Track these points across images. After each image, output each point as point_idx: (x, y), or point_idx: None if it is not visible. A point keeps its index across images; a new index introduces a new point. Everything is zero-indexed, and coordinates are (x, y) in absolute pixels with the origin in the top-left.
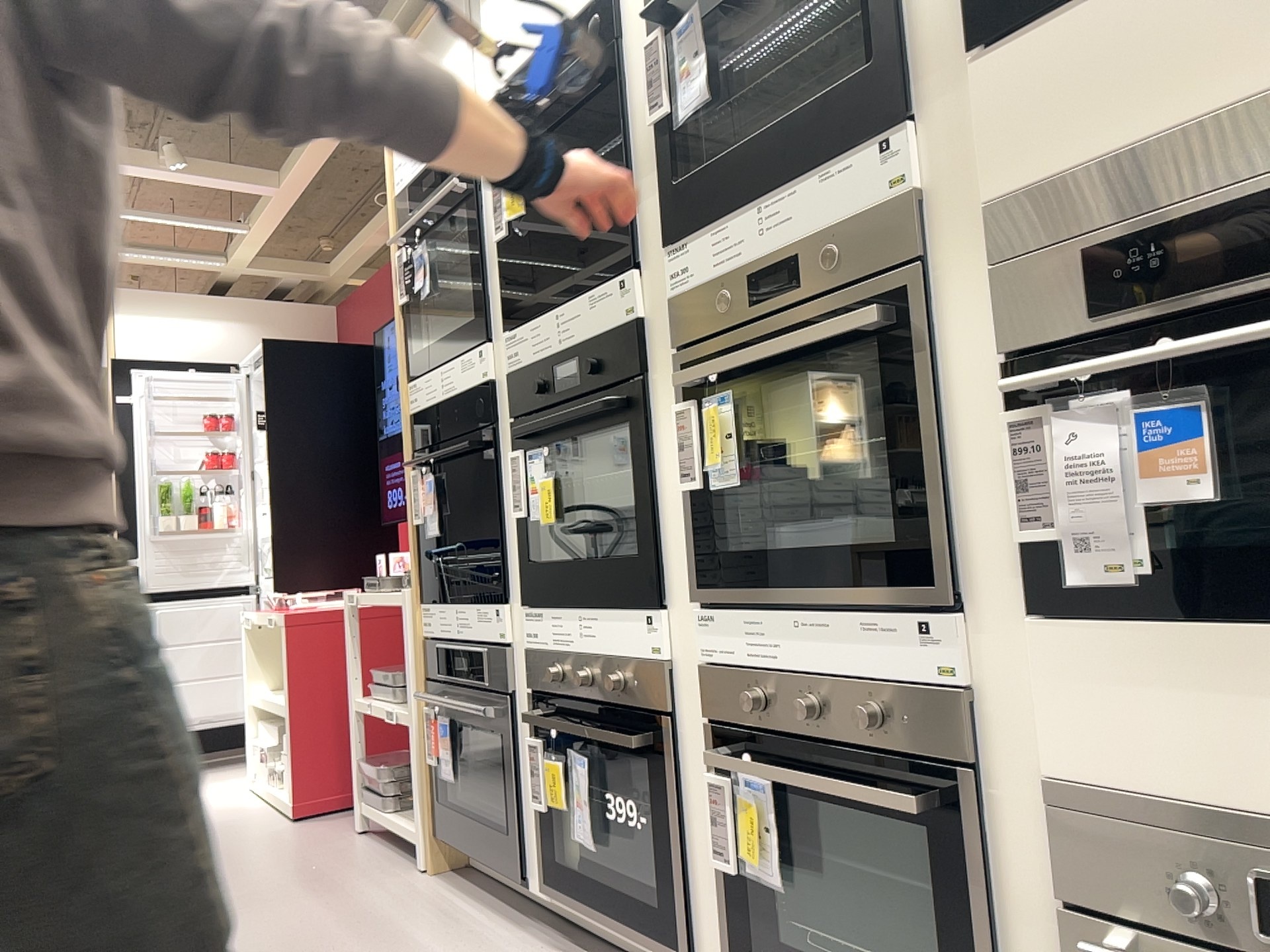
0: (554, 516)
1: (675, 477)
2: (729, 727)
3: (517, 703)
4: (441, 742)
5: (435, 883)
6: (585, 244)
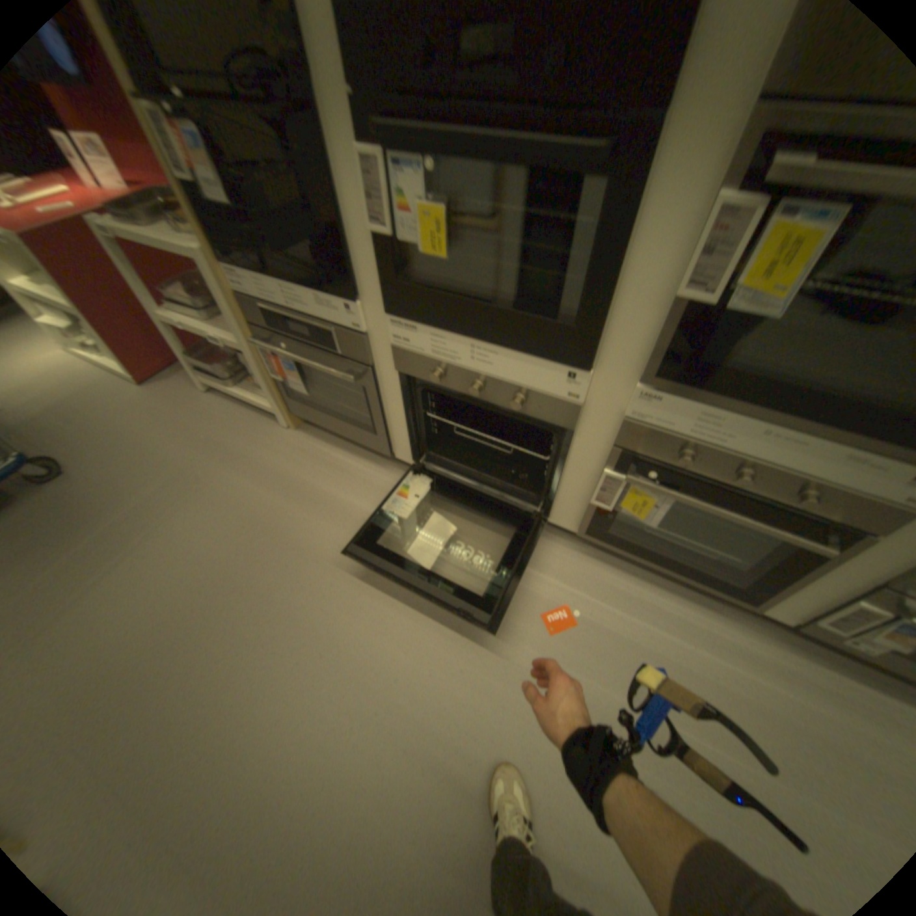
0: (447, 253)
1: (658, 267)
2: (639, 454)
3: (379, 373)
4: (287, 372)
5: (305, 439)
6: None
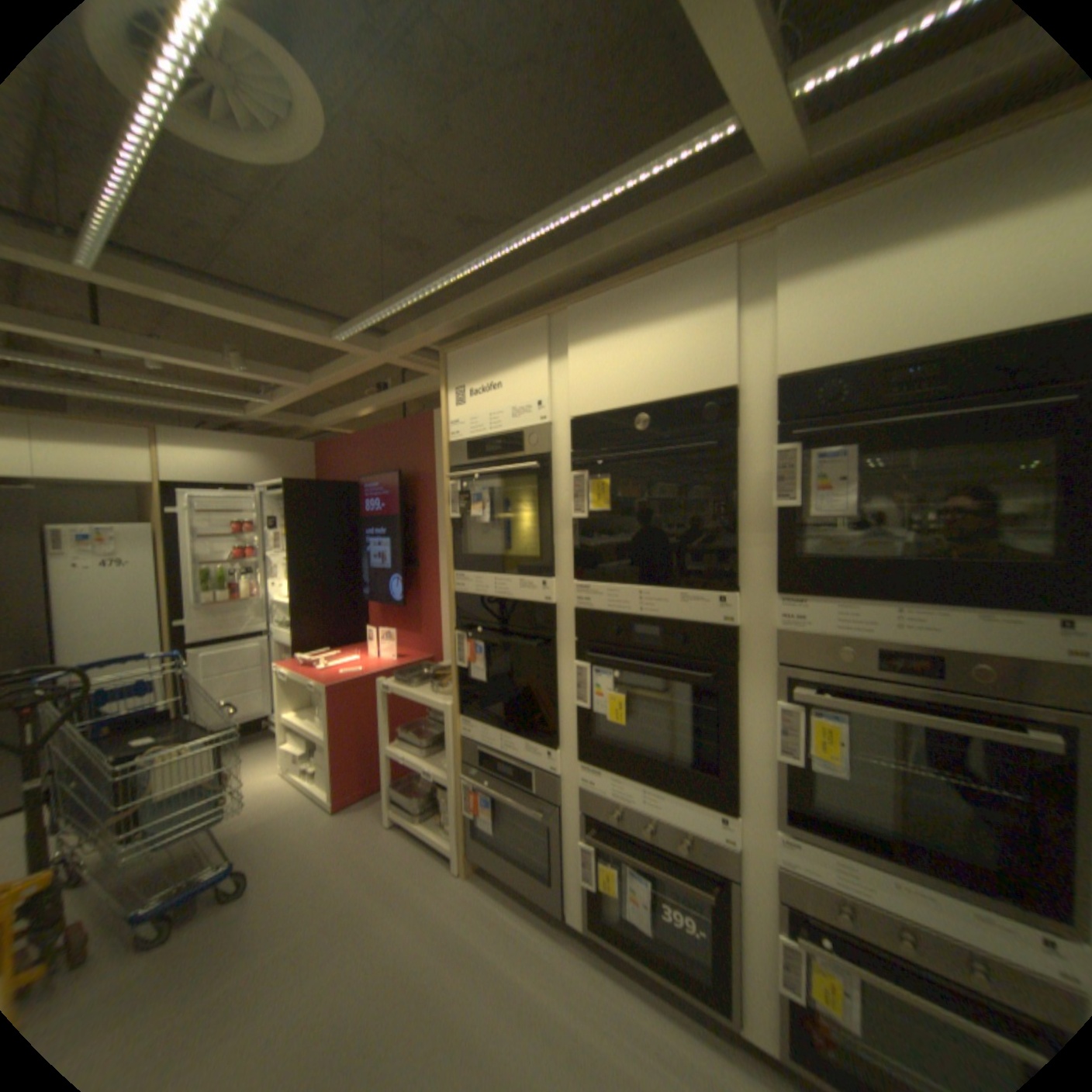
0: (625, 723)
1: (762, 742)
2: (806, 916)
3: (564, 814)
4: (480, 810)
5: (471, 892)
6: (671, 550)
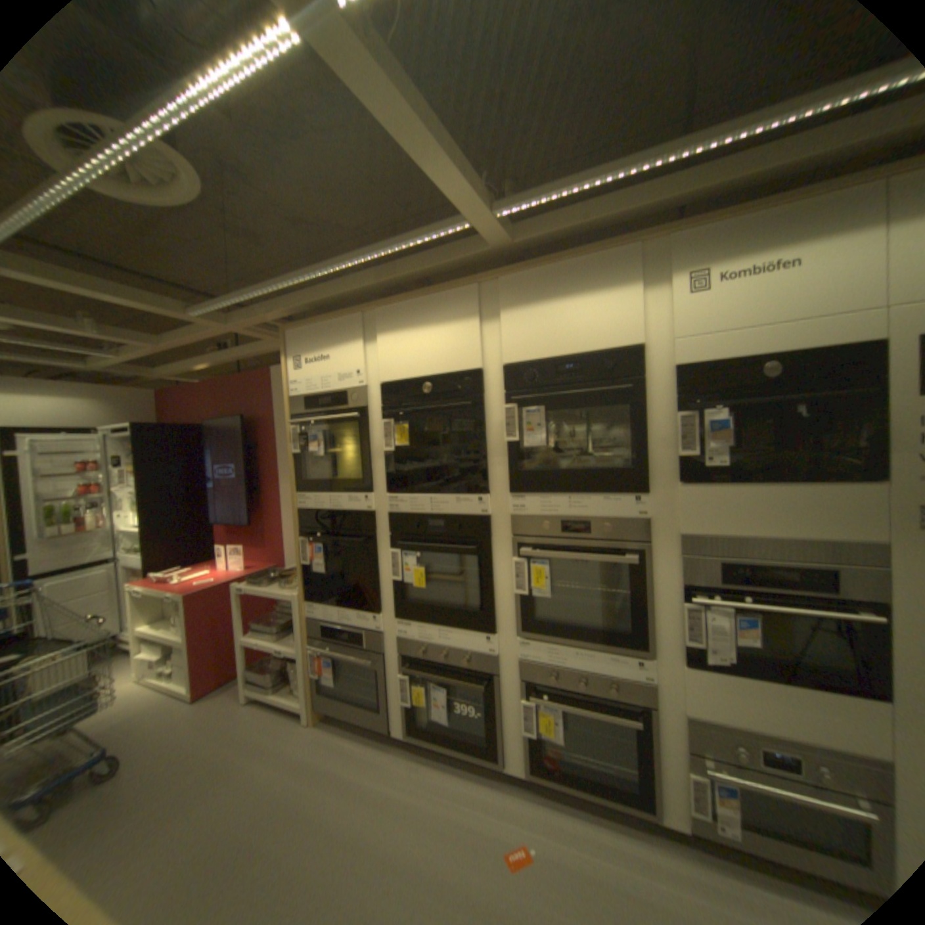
0: (425, 587)
1: (506, 585)
2: (534, 686)
3: (386, 660)
4: (323, 671)
5: (318, 735)
6: (449, 471)
